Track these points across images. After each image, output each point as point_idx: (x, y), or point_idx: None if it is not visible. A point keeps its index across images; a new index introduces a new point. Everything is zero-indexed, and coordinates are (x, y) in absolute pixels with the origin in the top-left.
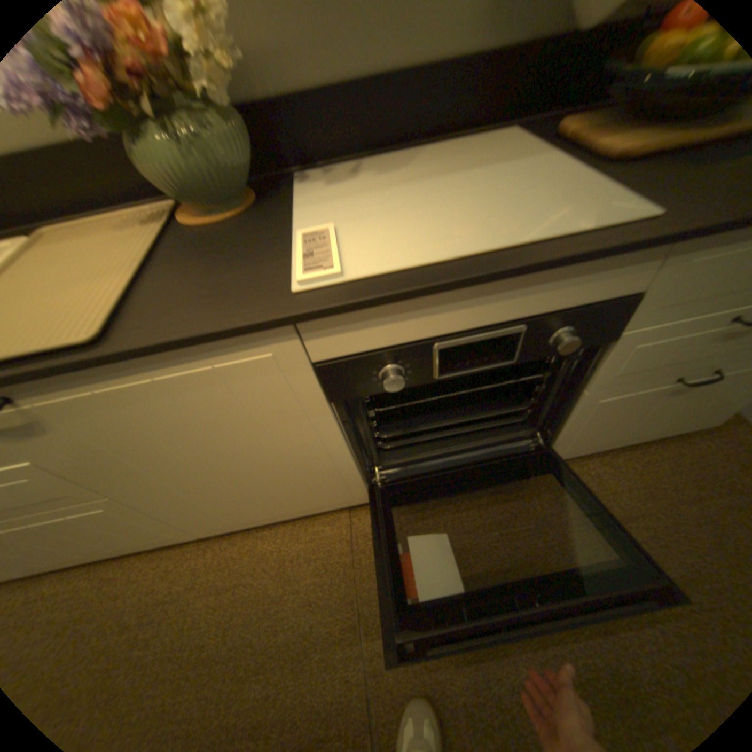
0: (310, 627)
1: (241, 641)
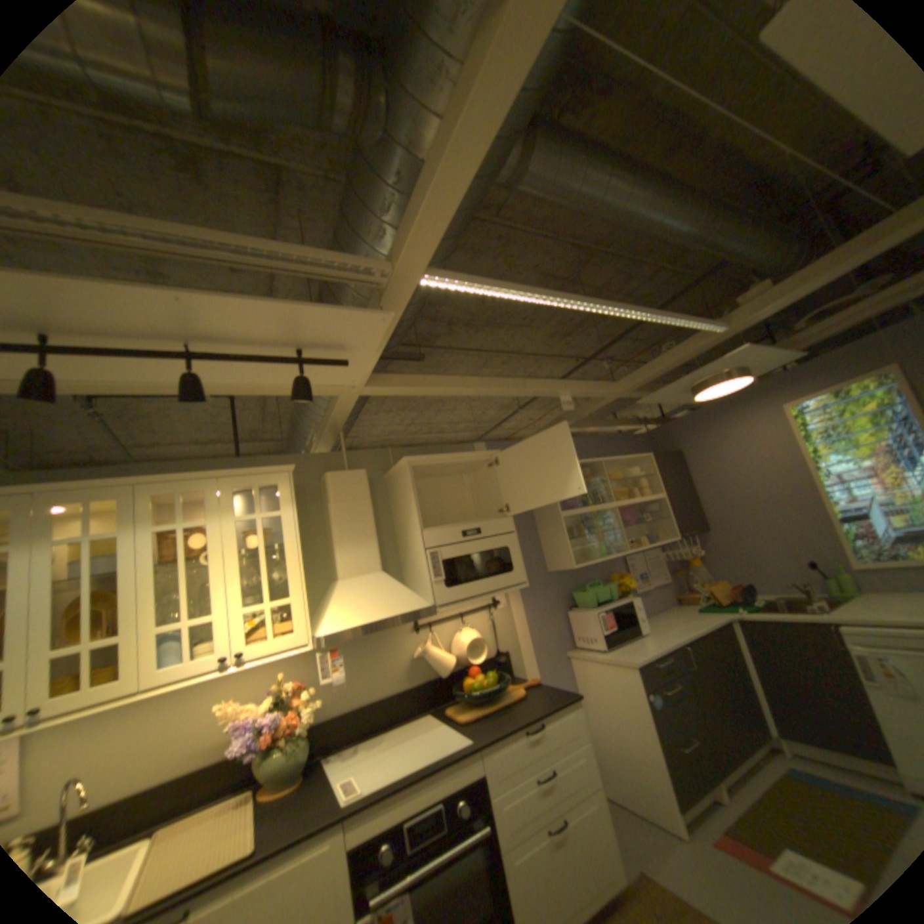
0: None
1: None
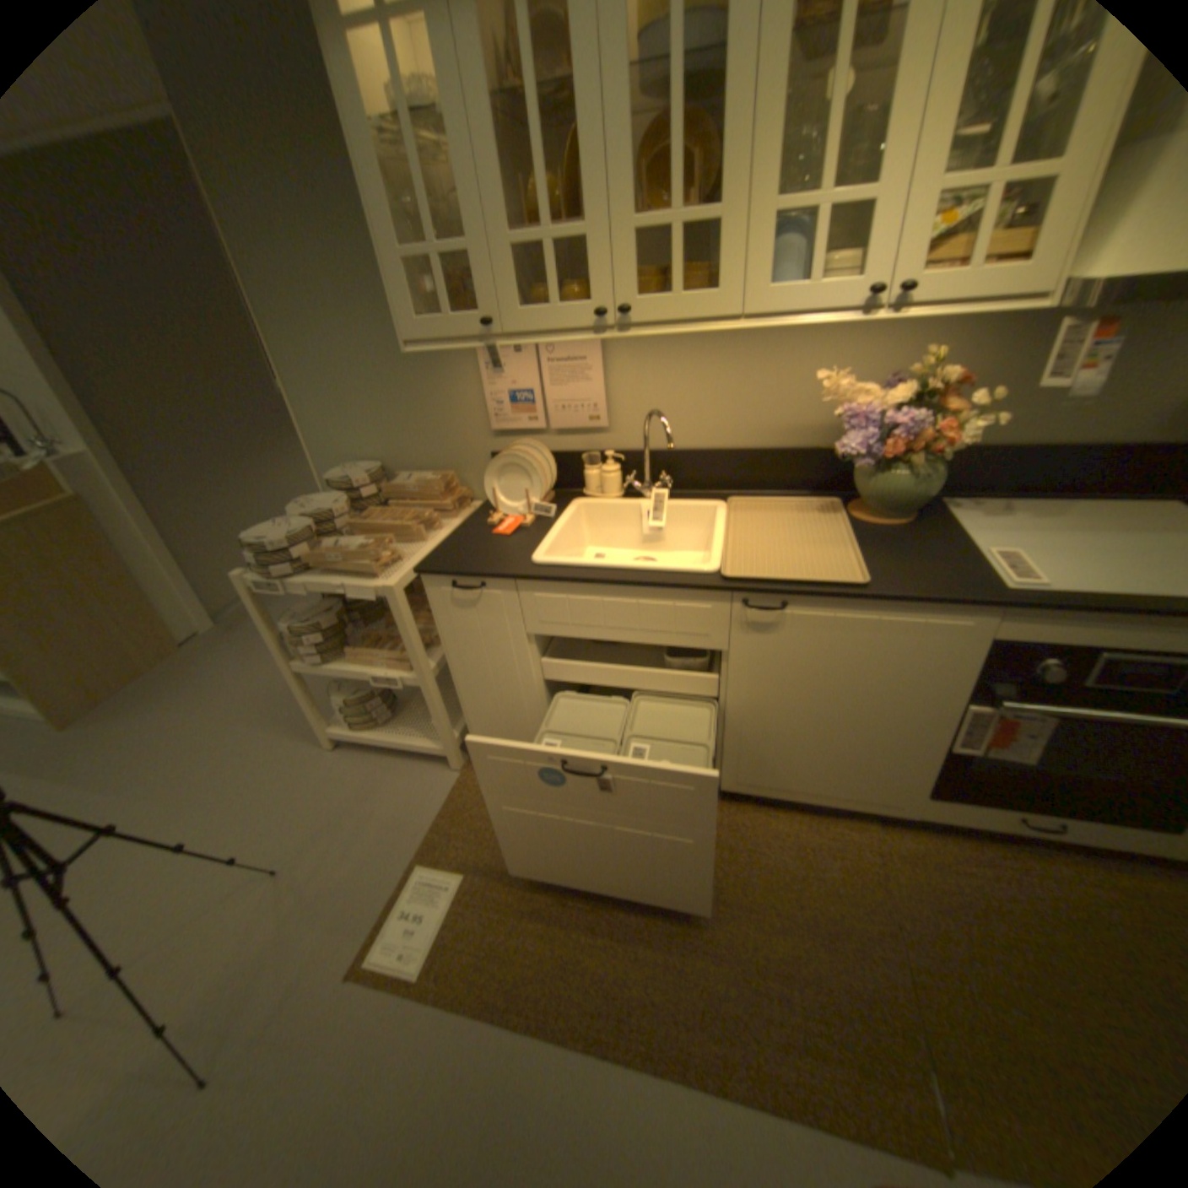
0: (842, 918)
1: (764, 902)
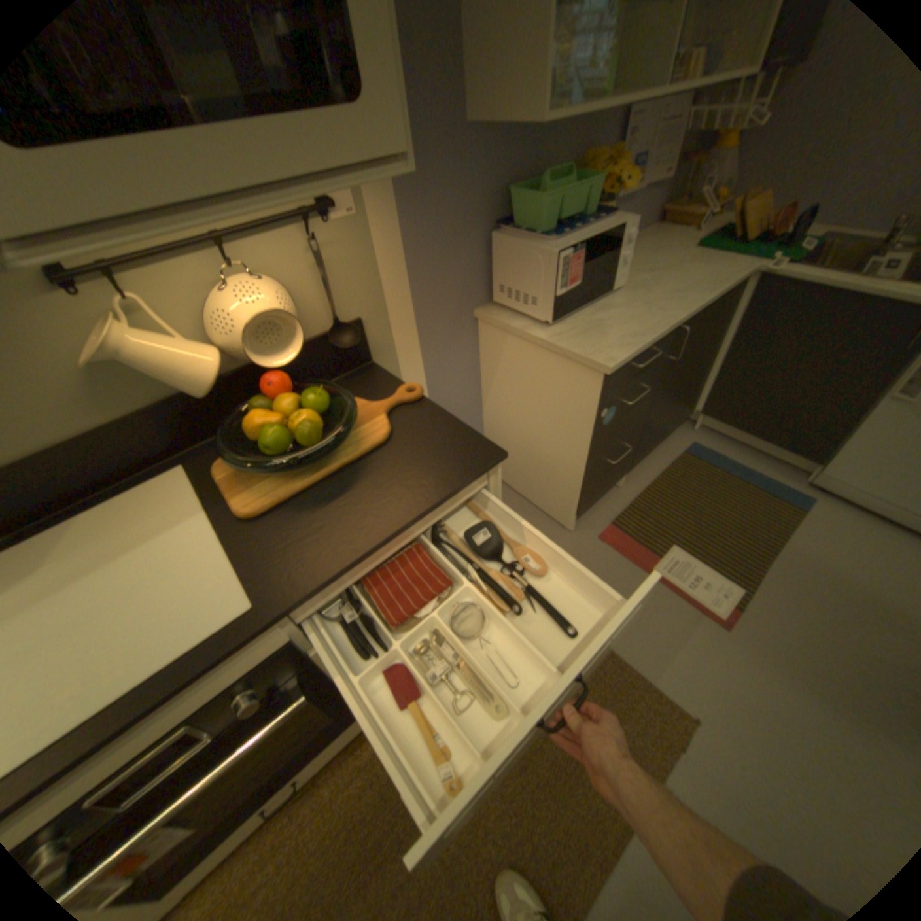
0: None
1: None
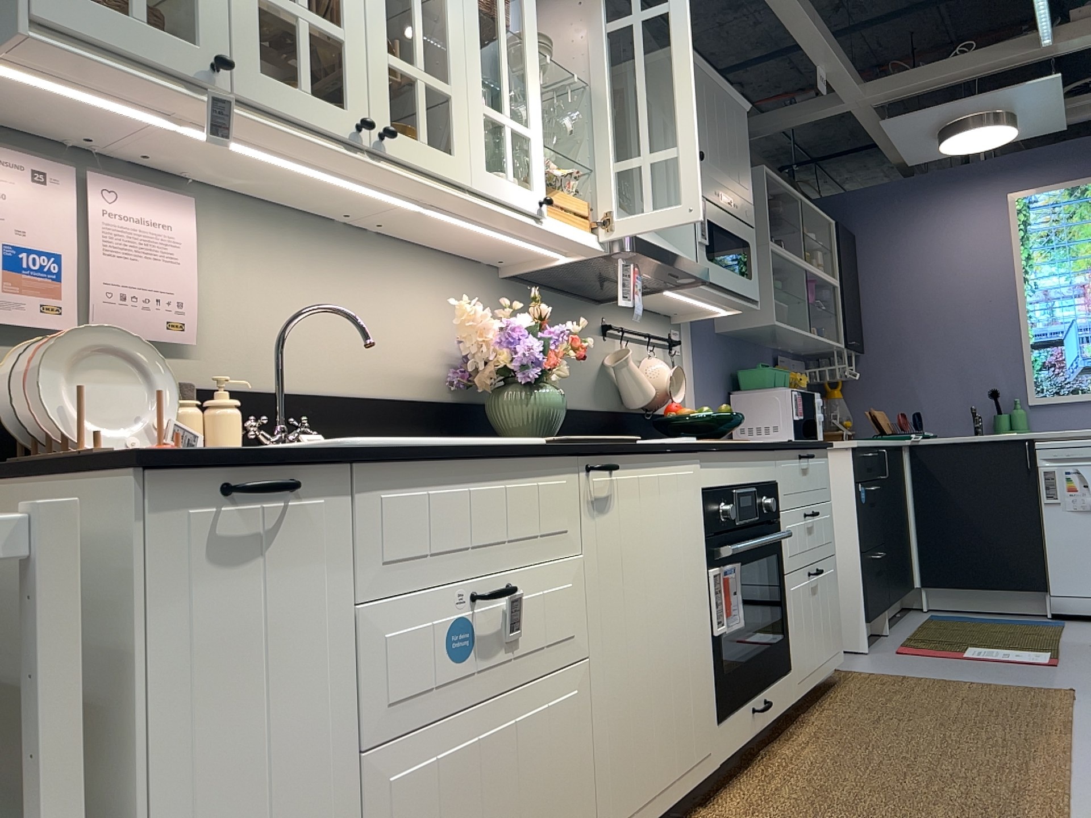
0: None
1: None
